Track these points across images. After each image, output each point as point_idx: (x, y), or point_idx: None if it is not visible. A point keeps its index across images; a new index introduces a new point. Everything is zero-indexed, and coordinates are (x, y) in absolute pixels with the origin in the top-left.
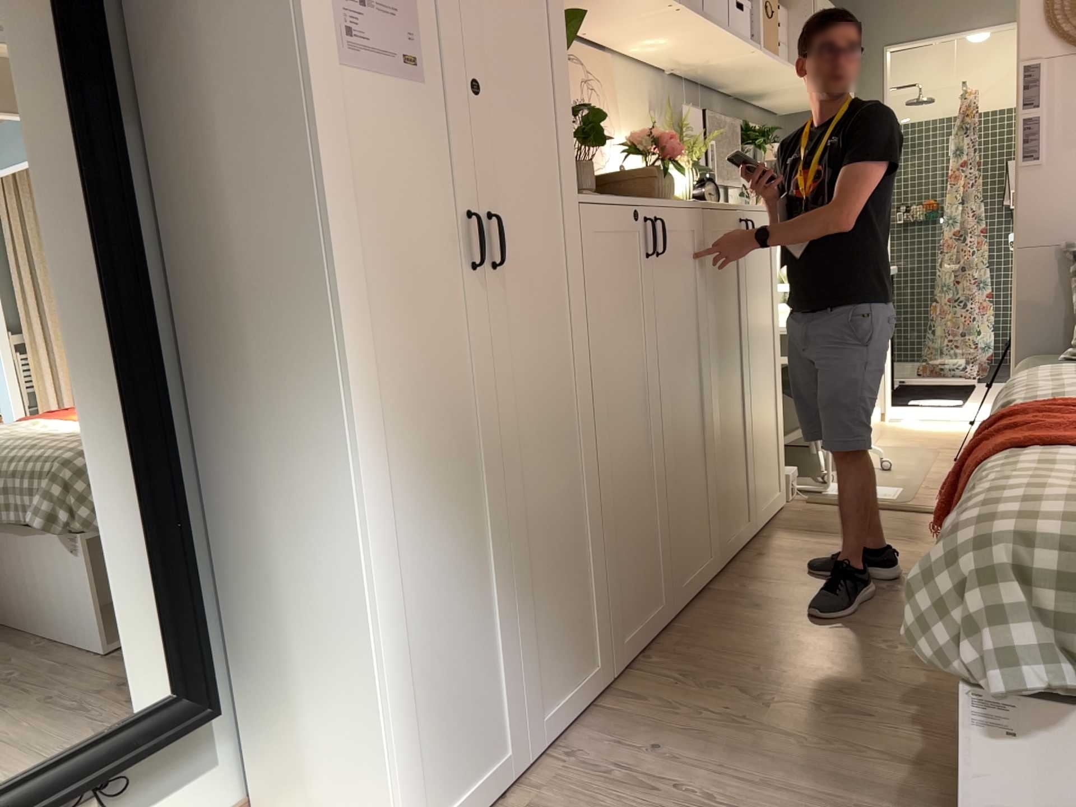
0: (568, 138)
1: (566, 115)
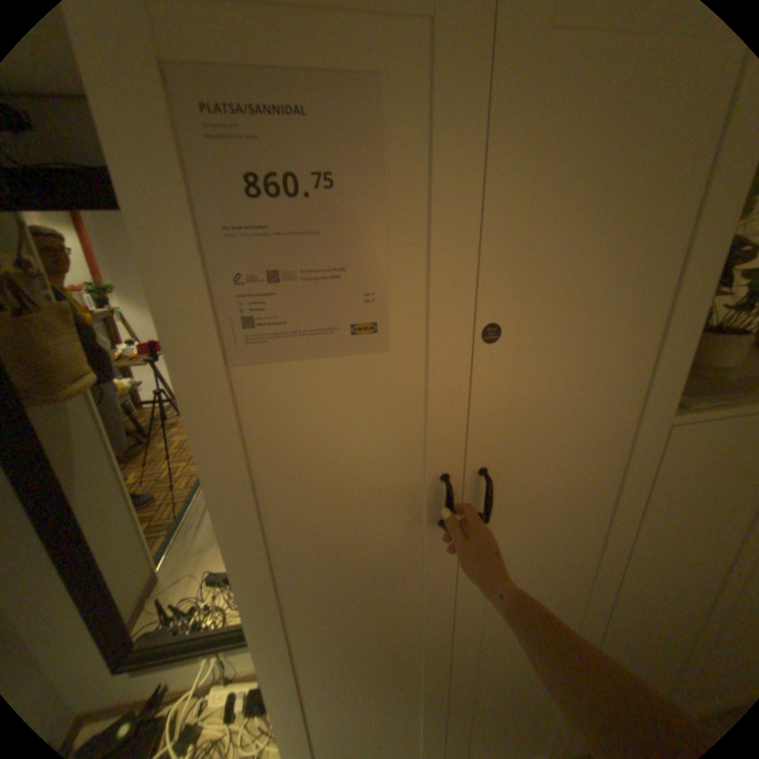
0: (688, 350)
1: (698, 320)
